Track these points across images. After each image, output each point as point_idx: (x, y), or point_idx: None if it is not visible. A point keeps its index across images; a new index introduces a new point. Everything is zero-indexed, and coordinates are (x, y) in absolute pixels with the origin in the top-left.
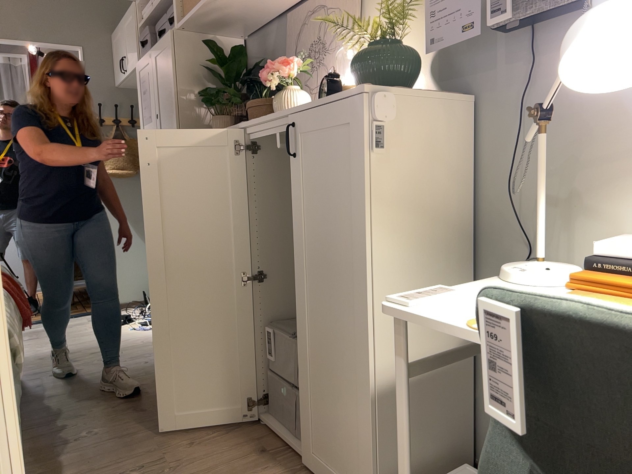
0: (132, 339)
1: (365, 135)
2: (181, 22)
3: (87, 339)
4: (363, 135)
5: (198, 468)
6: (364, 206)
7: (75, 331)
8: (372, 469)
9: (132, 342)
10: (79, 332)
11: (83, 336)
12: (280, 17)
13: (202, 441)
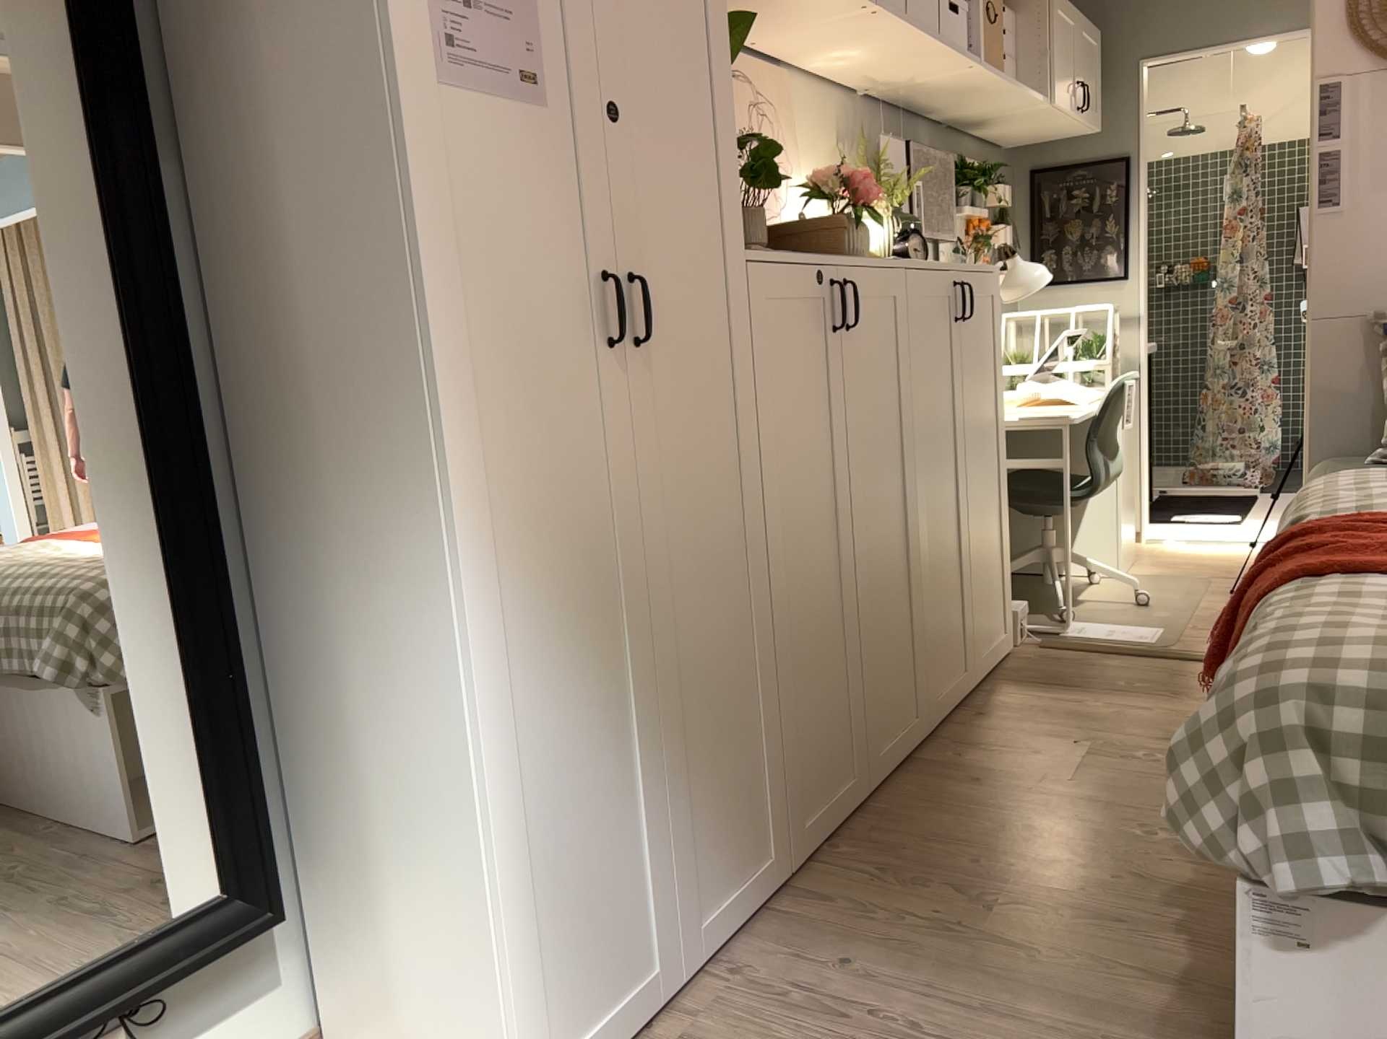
0: None
1: (1001, 306)
2: None
3: None
4: (1000, 306)
5: (1062, 732)
6: (1002, 365)
7: None
8: (1012, 590)
9: None
10: None
11: None
12: None
13: (1016, 752)
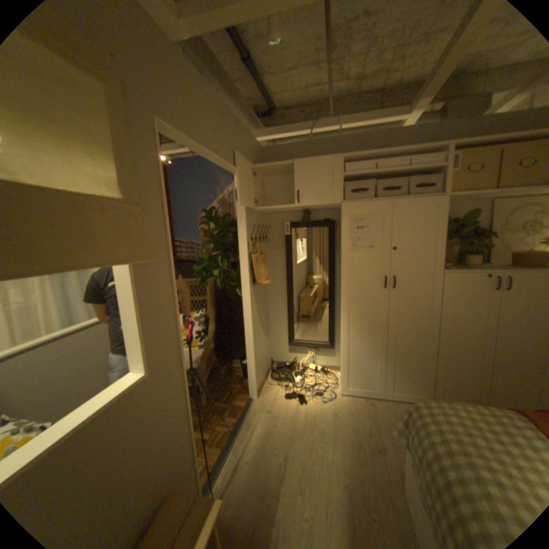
0: (352, 411)
1: None
2: (462, 194)
3: (328, 429)
4: None
5: None
6: None
7: (295, 429)
8: None
9: (360, 413)
10: (301, 427)
11: (314, 428)
12: (480, 199)
13: None
